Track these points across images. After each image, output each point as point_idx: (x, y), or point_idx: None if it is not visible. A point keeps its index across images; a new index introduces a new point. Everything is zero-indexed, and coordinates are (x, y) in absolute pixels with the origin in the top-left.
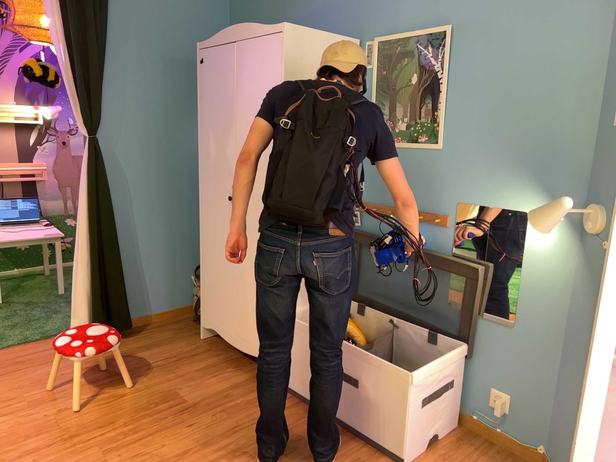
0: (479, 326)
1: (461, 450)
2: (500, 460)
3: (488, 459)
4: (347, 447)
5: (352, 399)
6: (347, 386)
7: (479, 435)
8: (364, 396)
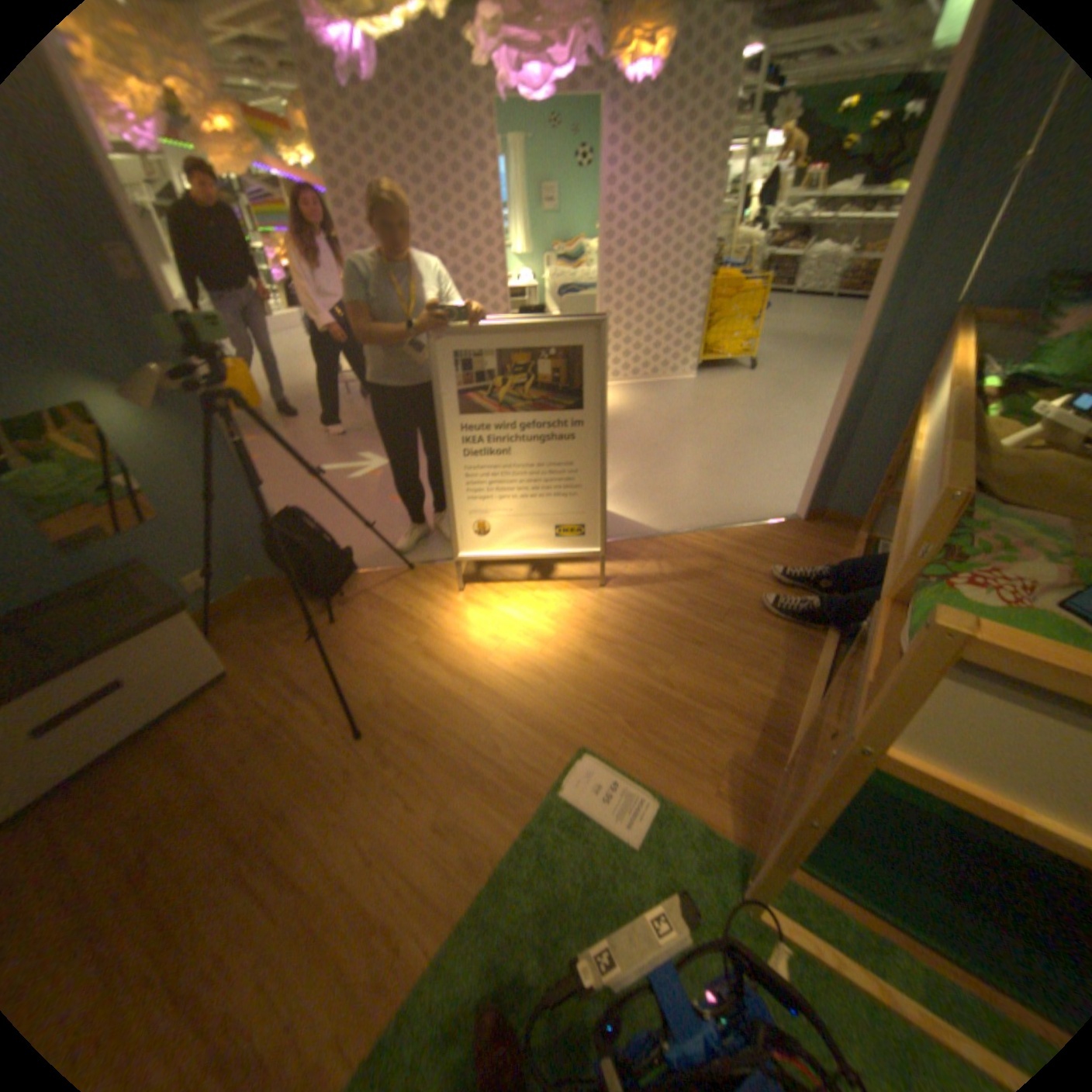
0: (127, 541)
1: (220, 634)
2: (244, 610)
3: (240, 618)
4: (178, 731)
5: (124, 707)
6: (105, 706)
7: (206, 620)
8: (138, 685)
